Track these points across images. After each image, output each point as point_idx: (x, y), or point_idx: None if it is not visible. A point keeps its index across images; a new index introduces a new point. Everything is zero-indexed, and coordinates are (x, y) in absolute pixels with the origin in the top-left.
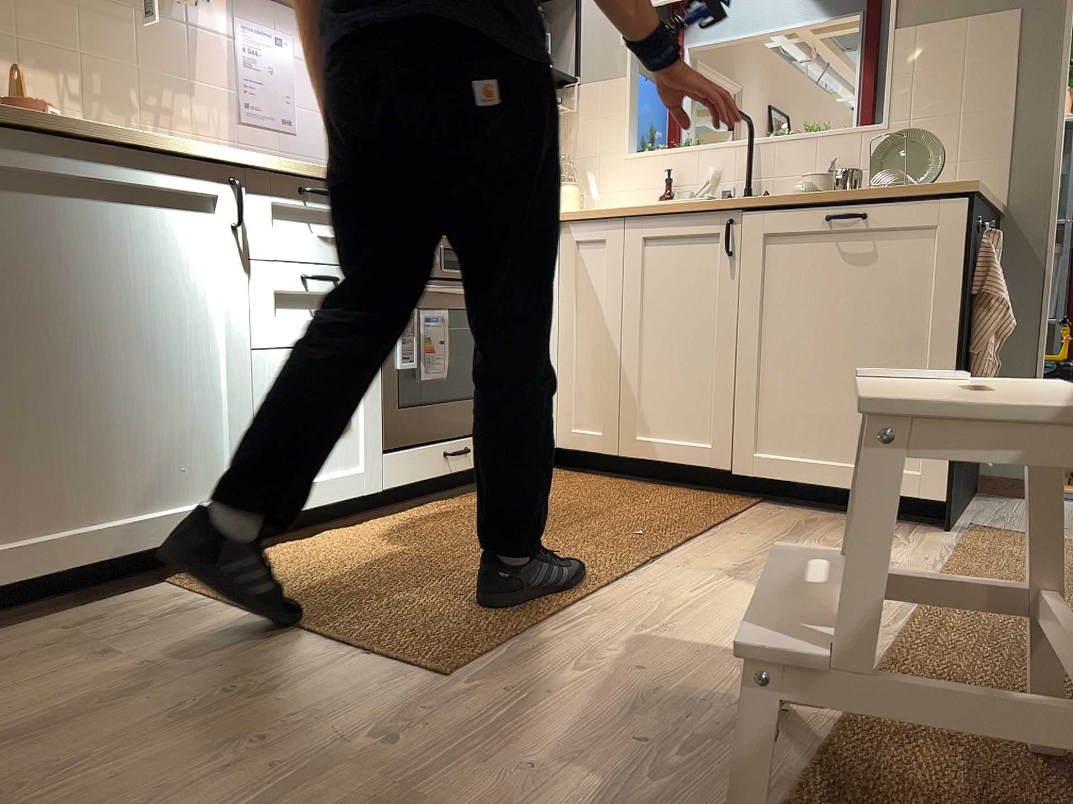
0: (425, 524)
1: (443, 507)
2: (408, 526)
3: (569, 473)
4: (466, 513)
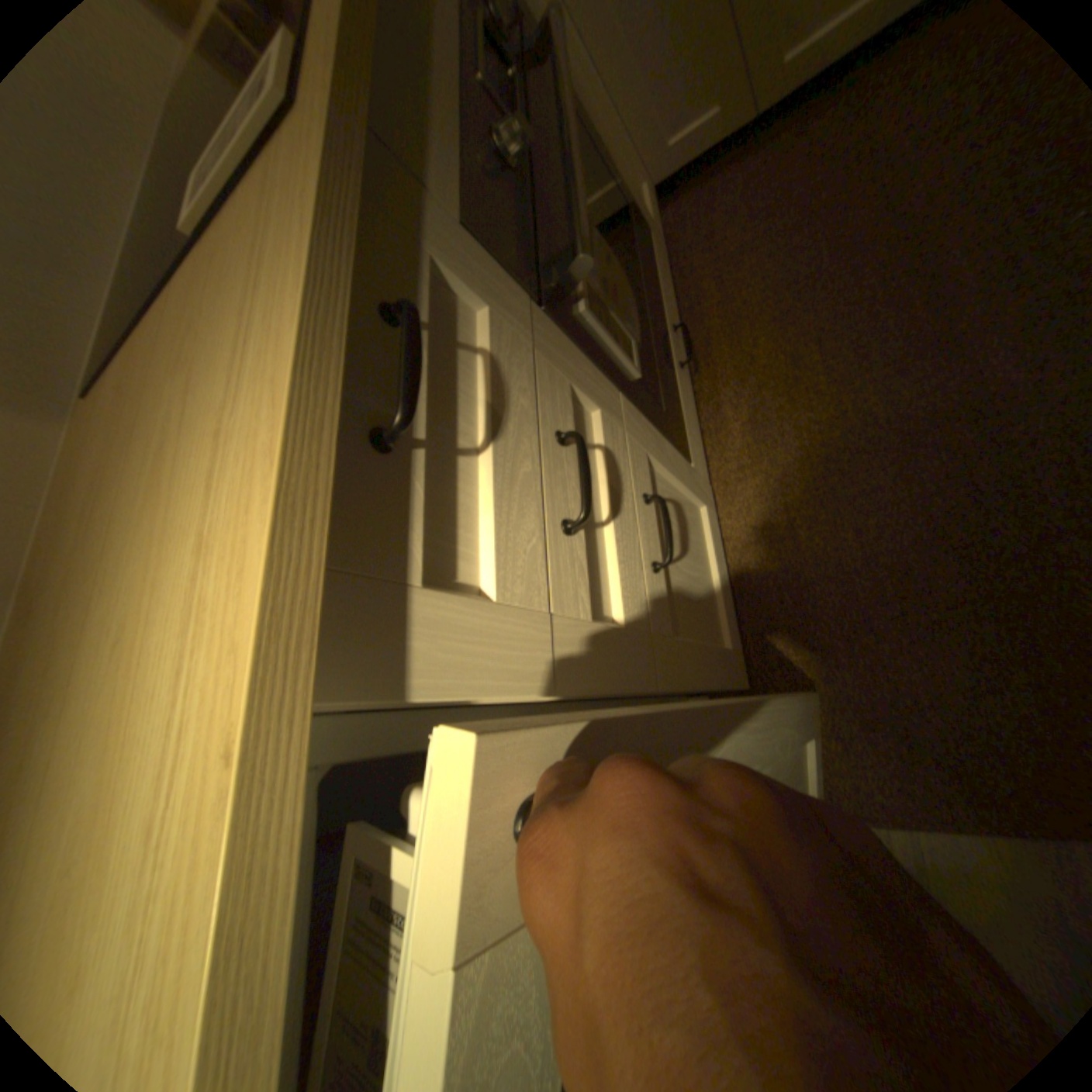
0: (792, 470)
1: (712, 408)
2: (787, 494)
3: (687, 204)
4: (778, 402)
